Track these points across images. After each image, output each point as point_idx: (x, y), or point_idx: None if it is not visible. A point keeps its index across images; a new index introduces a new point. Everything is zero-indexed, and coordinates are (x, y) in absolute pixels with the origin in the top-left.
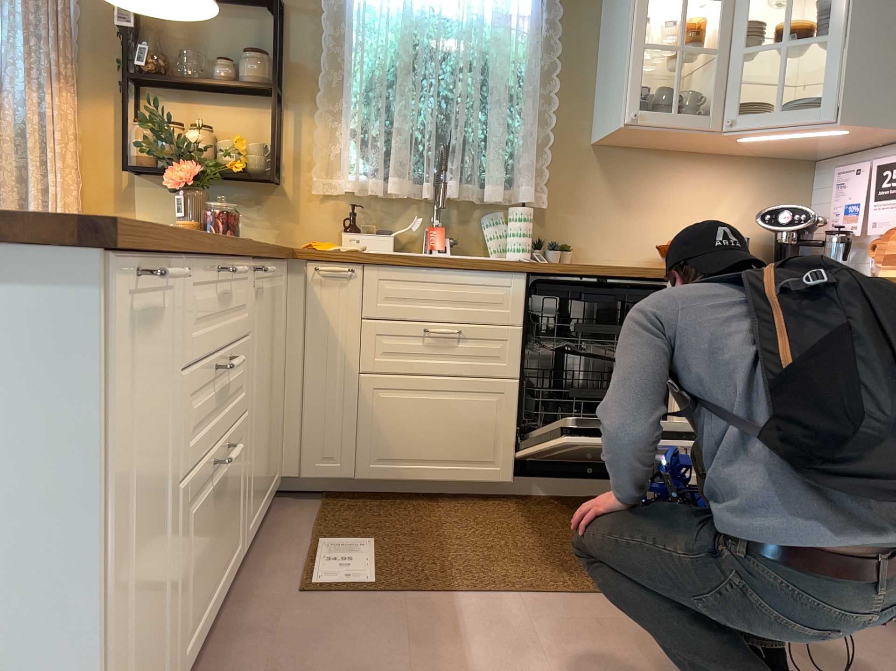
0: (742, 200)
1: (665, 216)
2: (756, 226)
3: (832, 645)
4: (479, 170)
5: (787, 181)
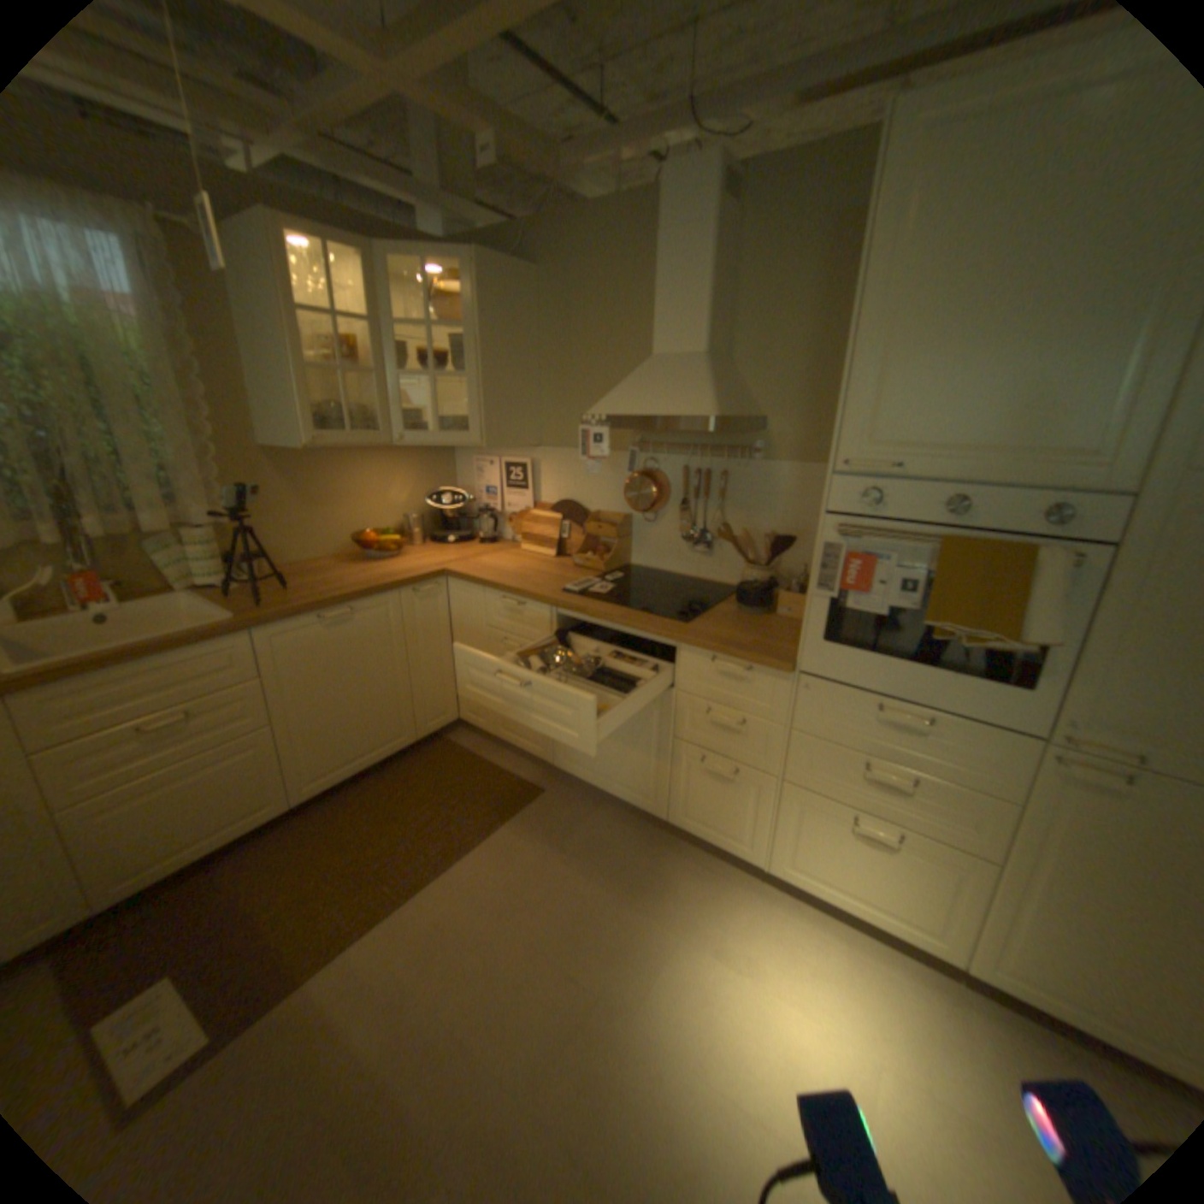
0: (405, 481)
1: (346, 506)
2: (420, 500)
3: (563, 831)
4: (116, 496)
5: (435, 460)
